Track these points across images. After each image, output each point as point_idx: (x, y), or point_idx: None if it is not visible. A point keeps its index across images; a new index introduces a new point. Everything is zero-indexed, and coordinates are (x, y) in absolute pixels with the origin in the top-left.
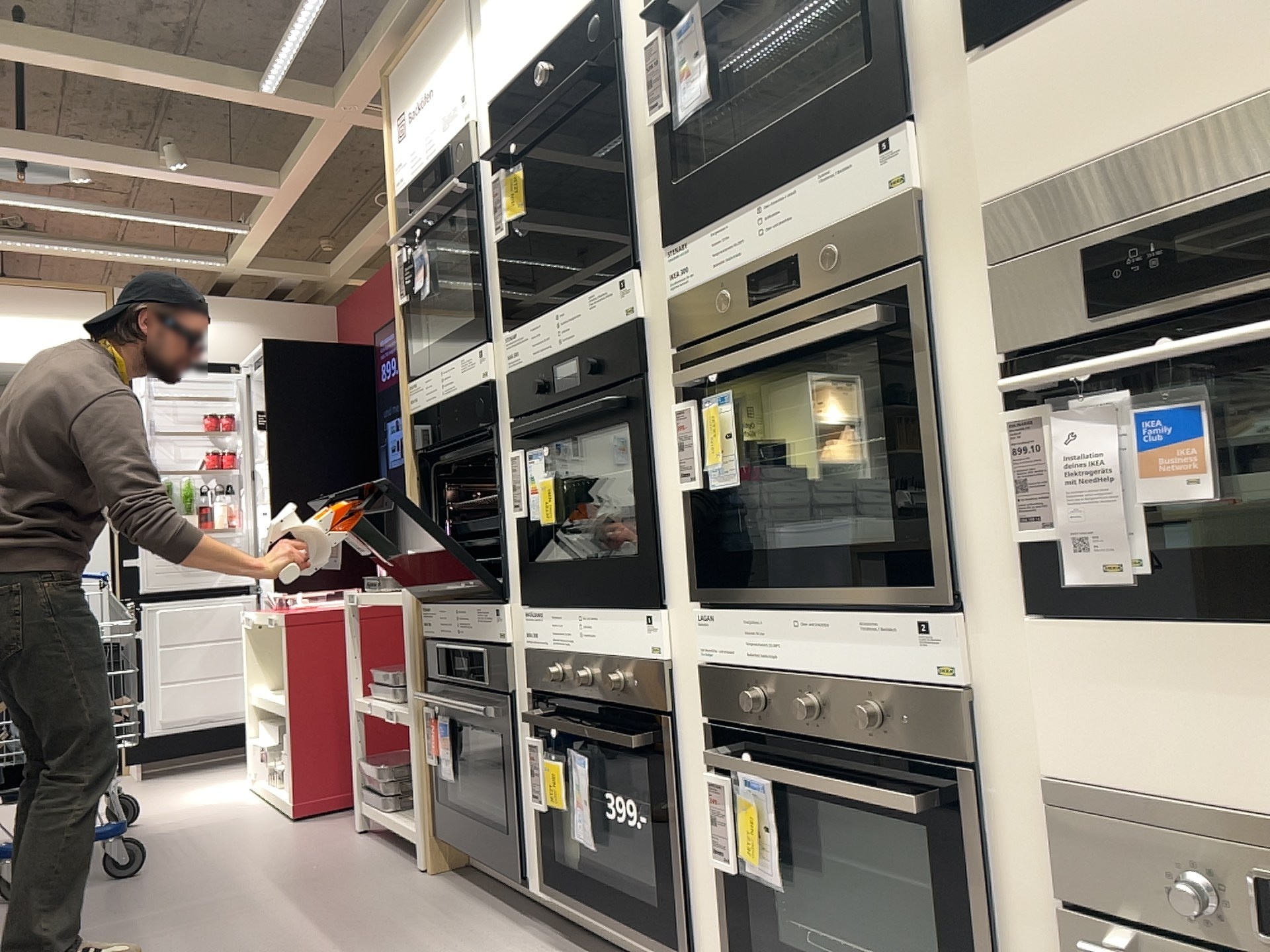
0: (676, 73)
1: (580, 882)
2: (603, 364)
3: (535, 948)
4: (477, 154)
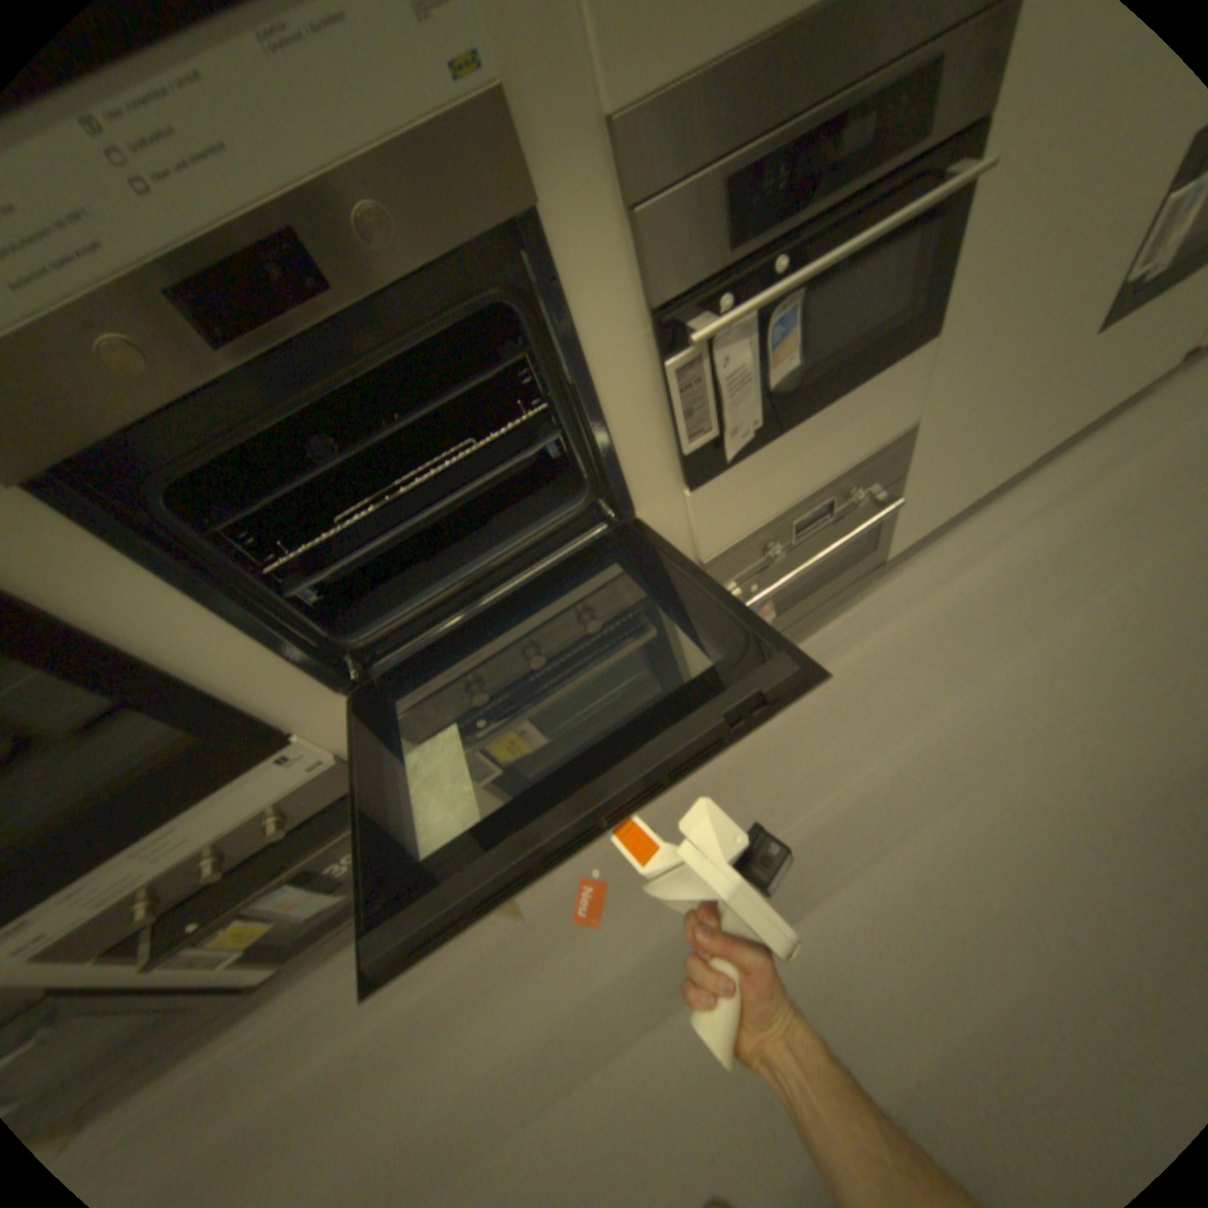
0: None
1: (310, 926)
2: None
3: (314, 983)
4: None
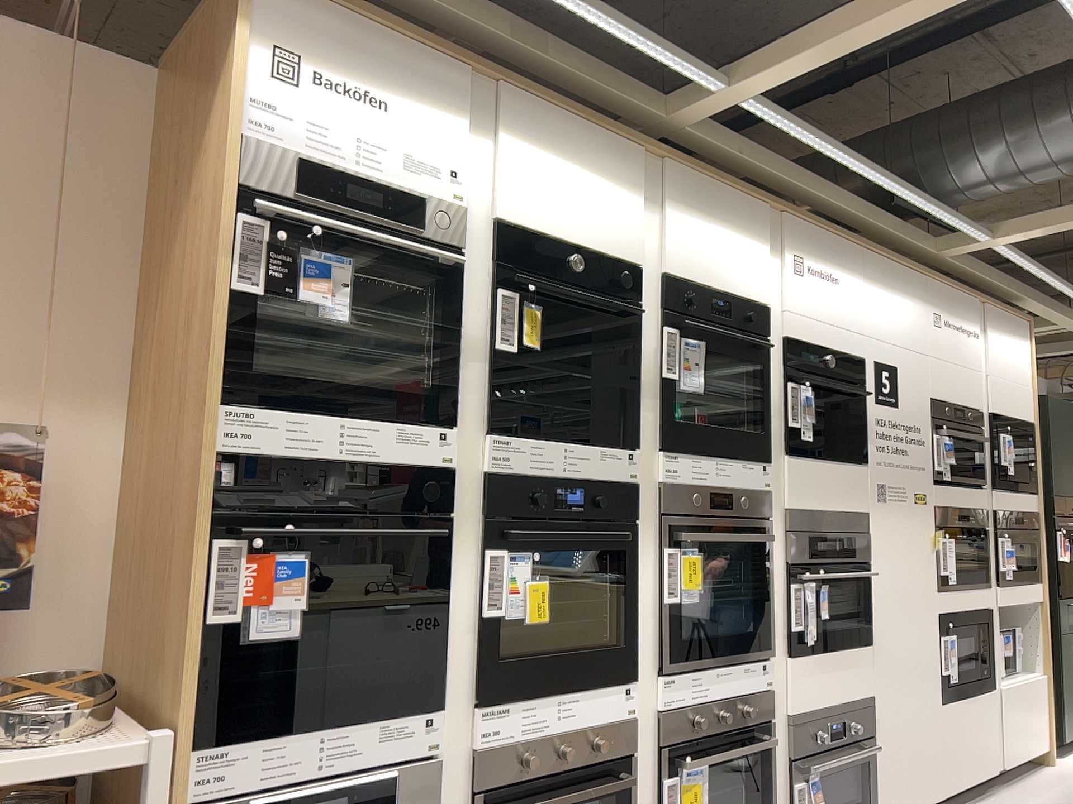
0: (677, 362)
1: None
2: (597, 499)
3: None
4: (469, 248)
